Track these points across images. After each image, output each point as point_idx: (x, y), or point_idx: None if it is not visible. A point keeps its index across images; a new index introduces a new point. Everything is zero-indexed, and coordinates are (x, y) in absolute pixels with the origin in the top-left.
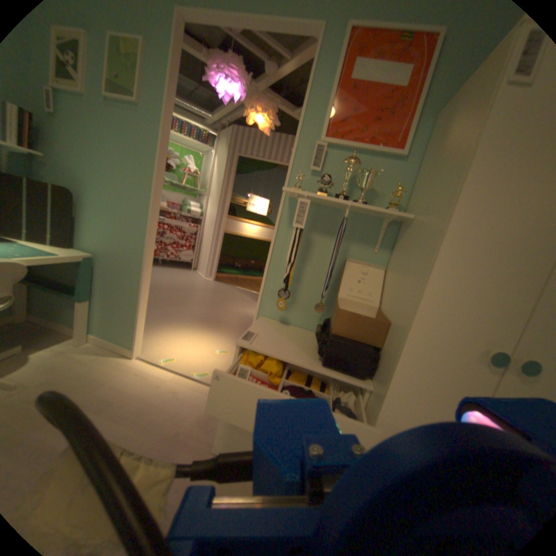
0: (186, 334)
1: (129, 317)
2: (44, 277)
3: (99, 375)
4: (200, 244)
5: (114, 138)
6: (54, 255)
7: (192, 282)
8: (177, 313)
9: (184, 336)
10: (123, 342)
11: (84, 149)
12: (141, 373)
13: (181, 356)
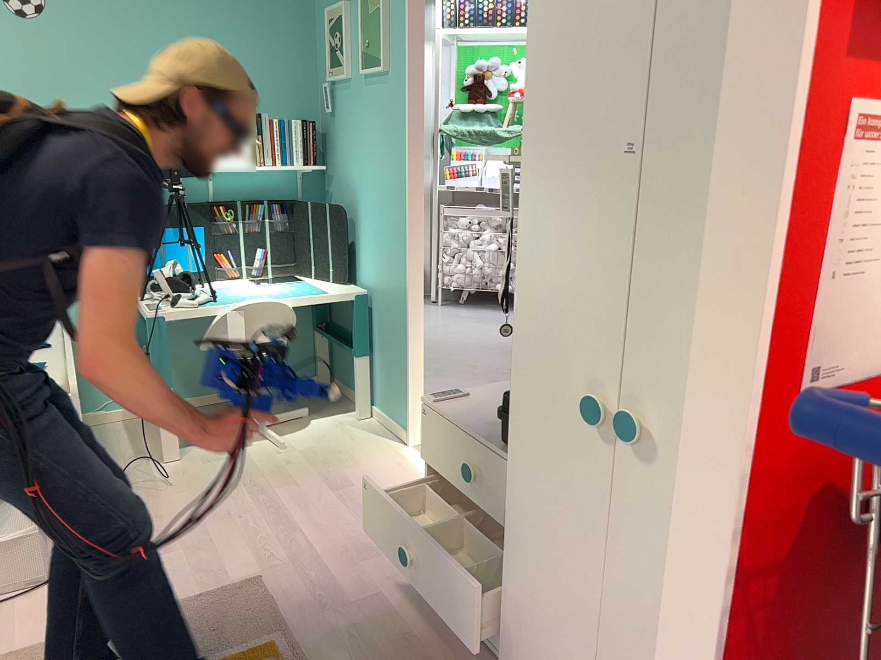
0: None
1: (402, 378)
2: (339, 324)
3: (362, 454)
4: None
5: (373, 123)
6: (325, 291)
7: None
8: None
9: None
10: (401, 418)
11: (354, 147)
12: (408, 463)
13: None
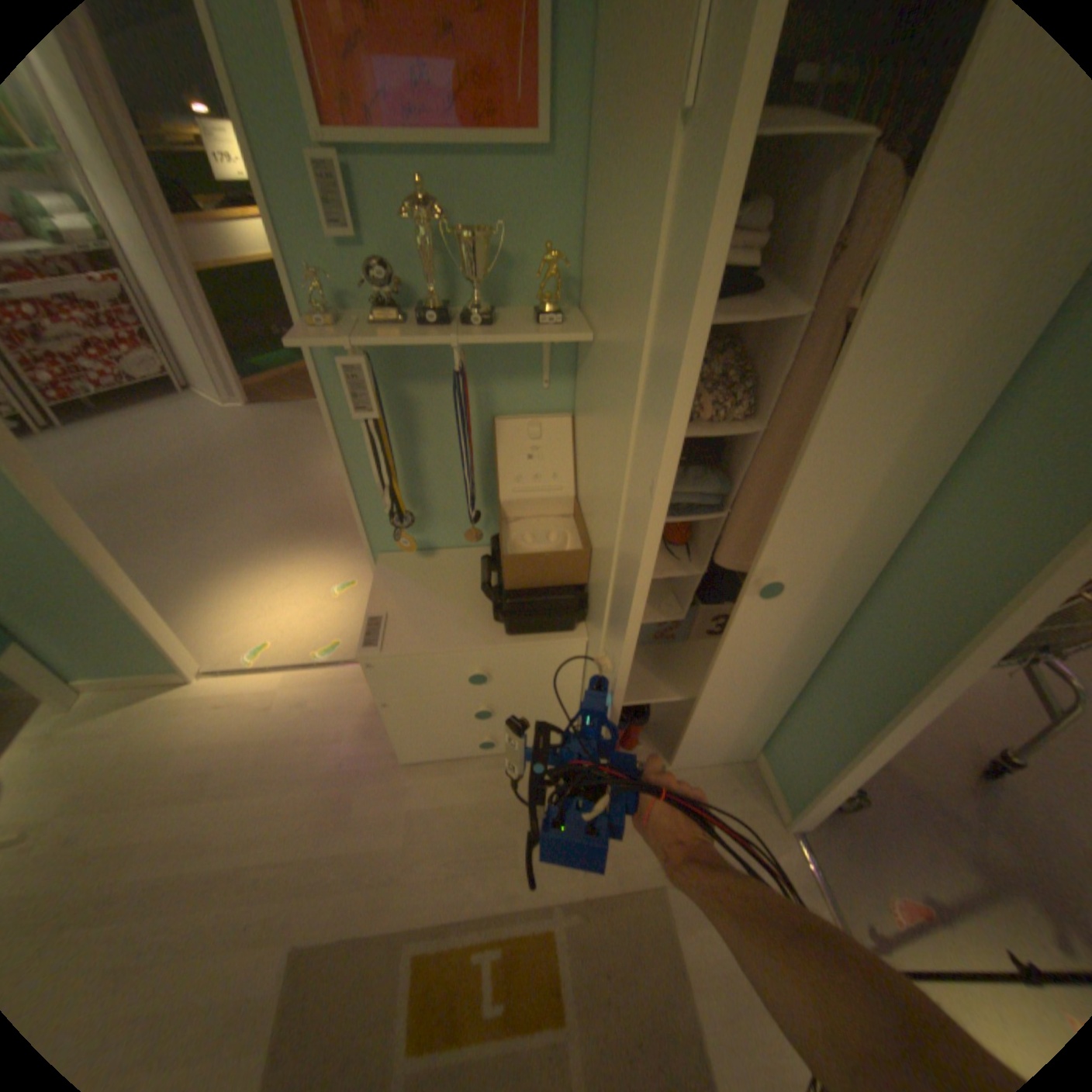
0: (257, 576)
1: (126, 631)
2: None
3: (152, 737)
4: (155, 317)
5: None
6: None
7: (198, 429)
8: (213, 535)
9: (256, 584)
10: (151, 666)
11: None
12: (222, 696)
13: (274, 627)
